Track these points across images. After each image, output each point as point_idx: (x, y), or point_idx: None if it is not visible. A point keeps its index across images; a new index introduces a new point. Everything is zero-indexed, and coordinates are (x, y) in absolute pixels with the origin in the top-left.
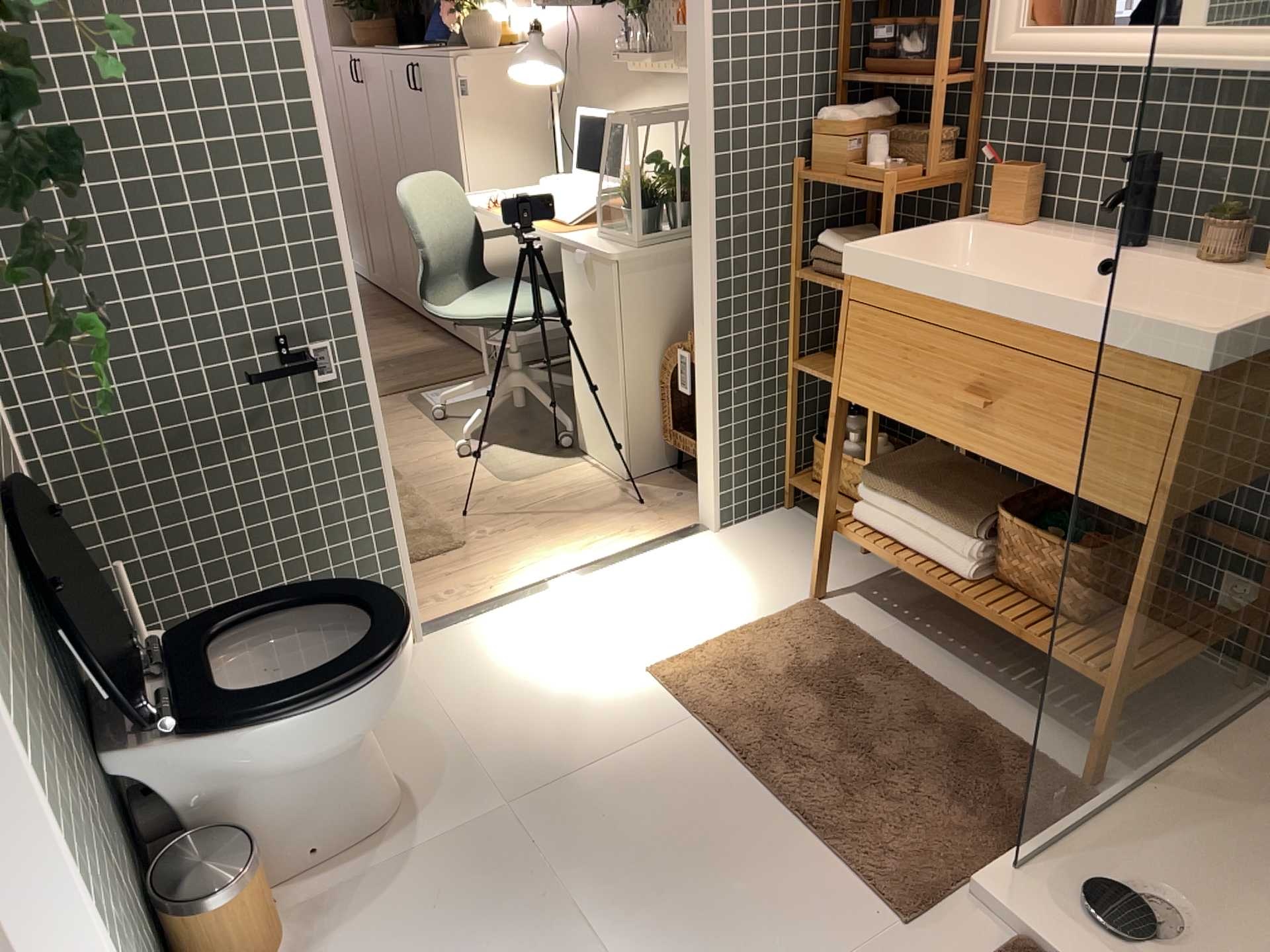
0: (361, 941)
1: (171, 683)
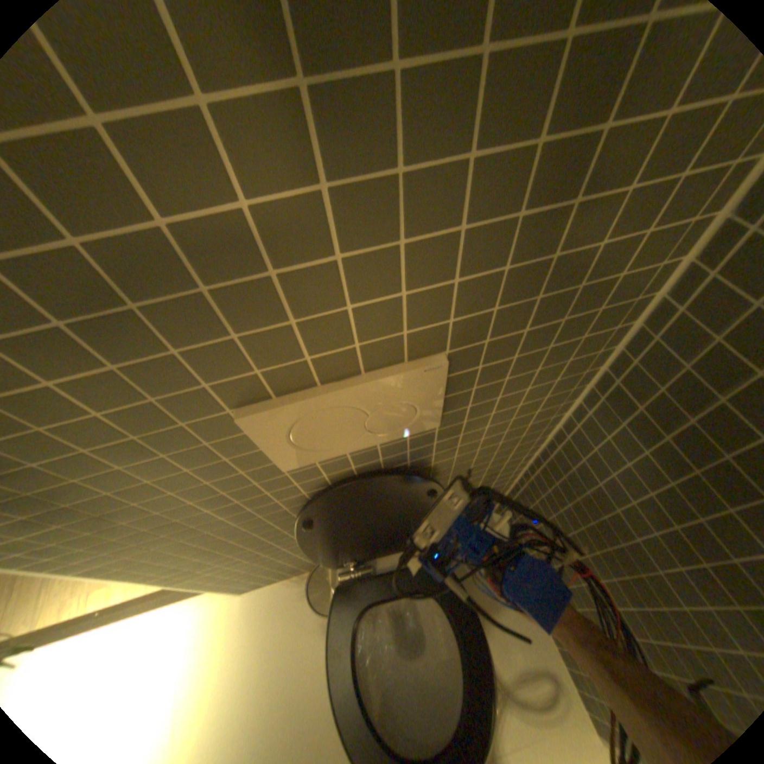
0: (322, 668)
1: (366, 579)
